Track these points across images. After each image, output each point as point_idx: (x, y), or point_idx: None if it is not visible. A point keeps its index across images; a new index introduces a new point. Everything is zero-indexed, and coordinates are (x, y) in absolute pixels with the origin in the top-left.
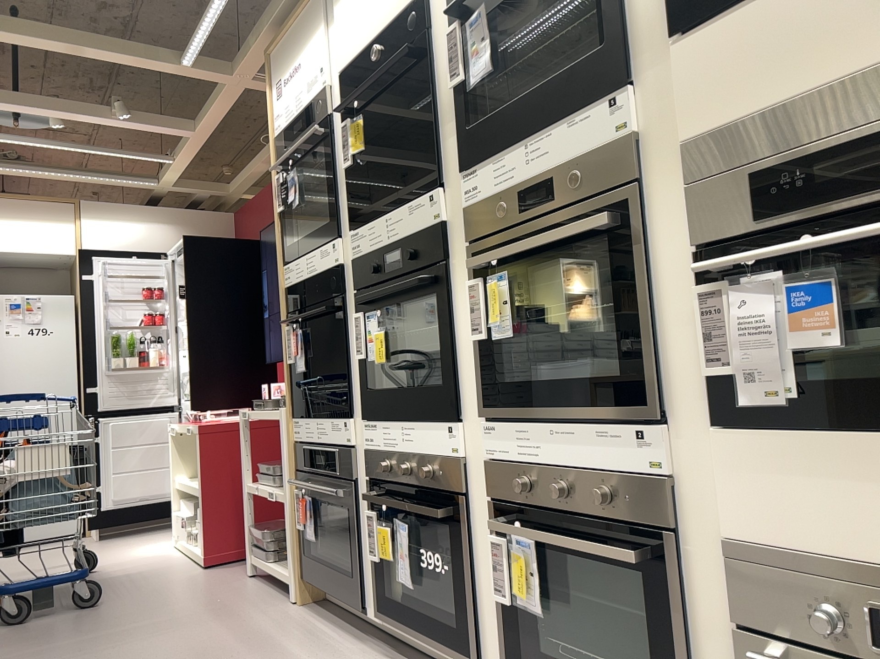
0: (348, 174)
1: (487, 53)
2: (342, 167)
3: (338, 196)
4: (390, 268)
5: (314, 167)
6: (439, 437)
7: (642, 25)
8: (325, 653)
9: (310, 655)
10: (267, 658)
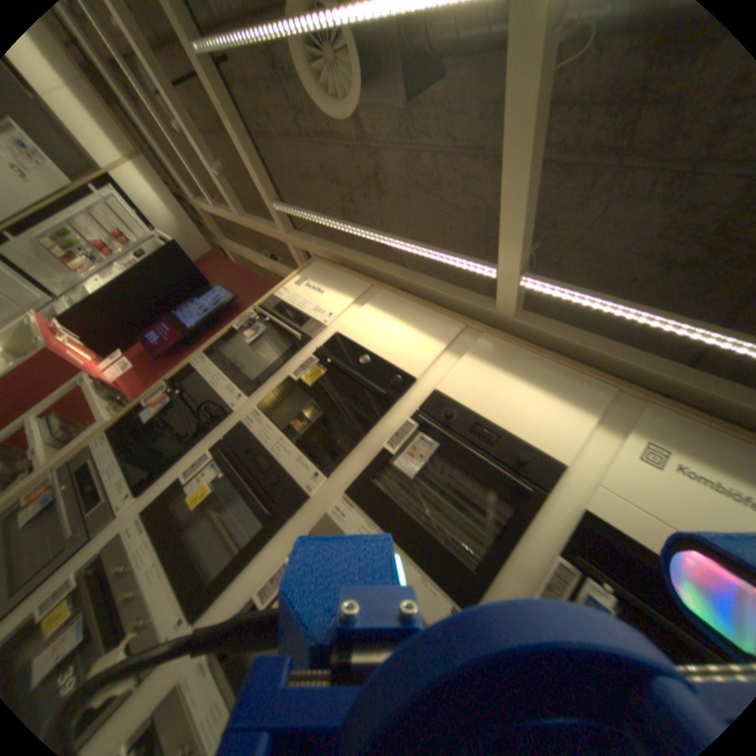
0: (288, 382)
1: (419, 469)
2: (289, 371)
3: (271, 380)
4: (255, 467)
5: (274, 333)
6: (170, 615)
7: (503, 597)
8: None
9: None
10: None
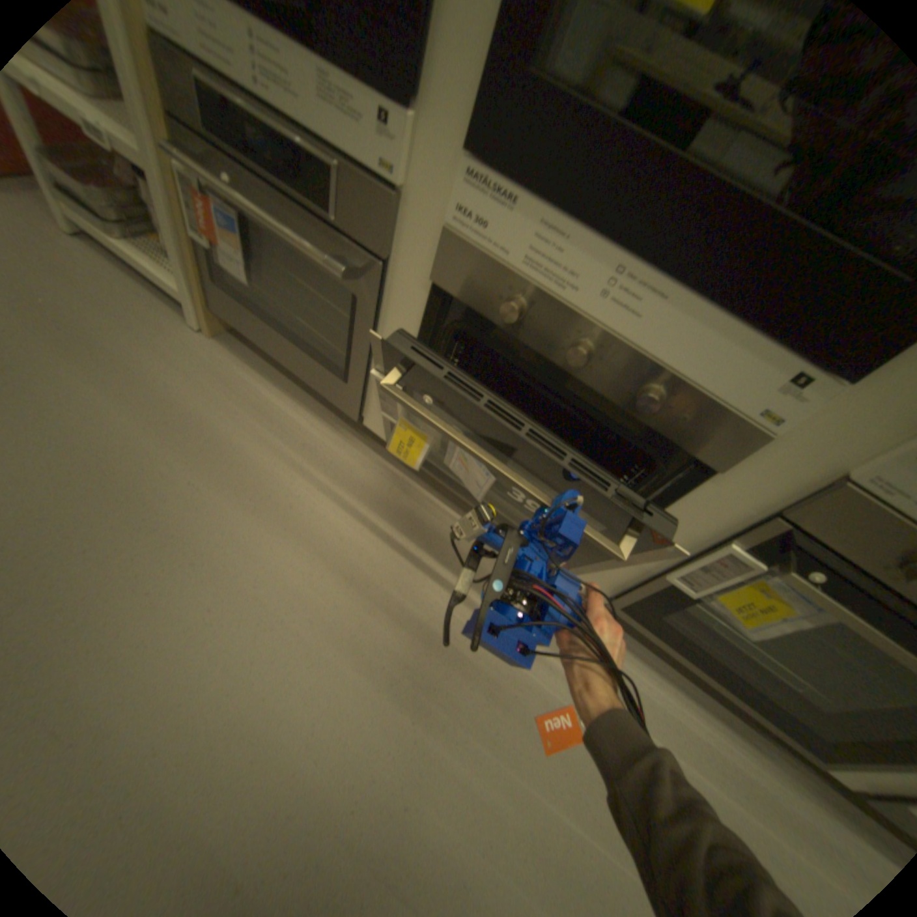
0: None
1: None
2: None
3: None
4: None
5: None
6: (751, 367)
7: None
8: (314, 468)
9: (296, 474)
10: (230, 482)
